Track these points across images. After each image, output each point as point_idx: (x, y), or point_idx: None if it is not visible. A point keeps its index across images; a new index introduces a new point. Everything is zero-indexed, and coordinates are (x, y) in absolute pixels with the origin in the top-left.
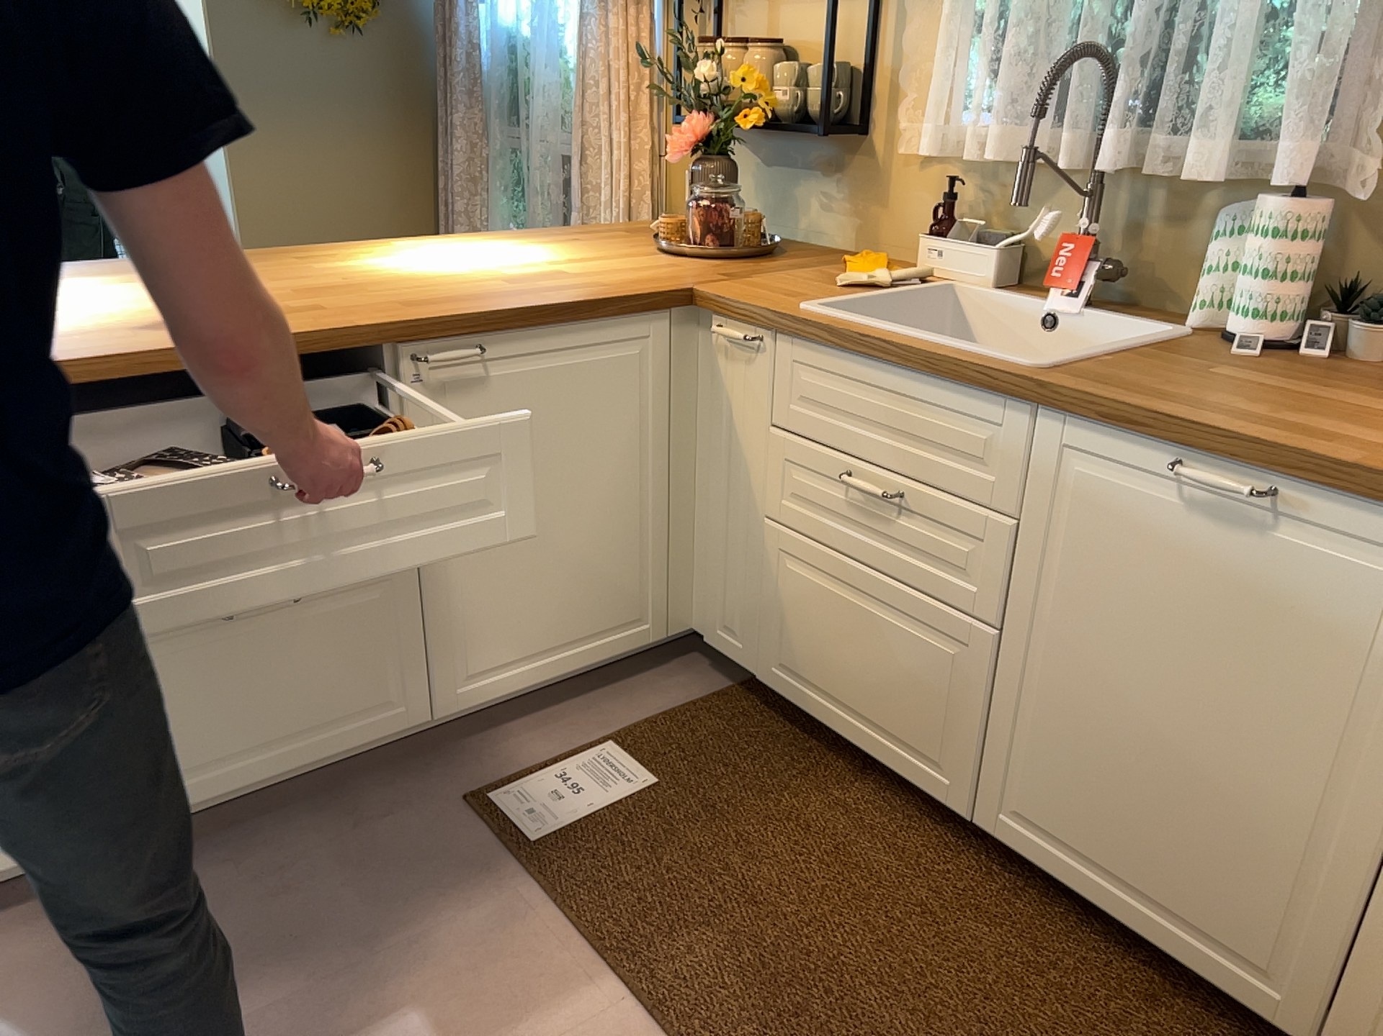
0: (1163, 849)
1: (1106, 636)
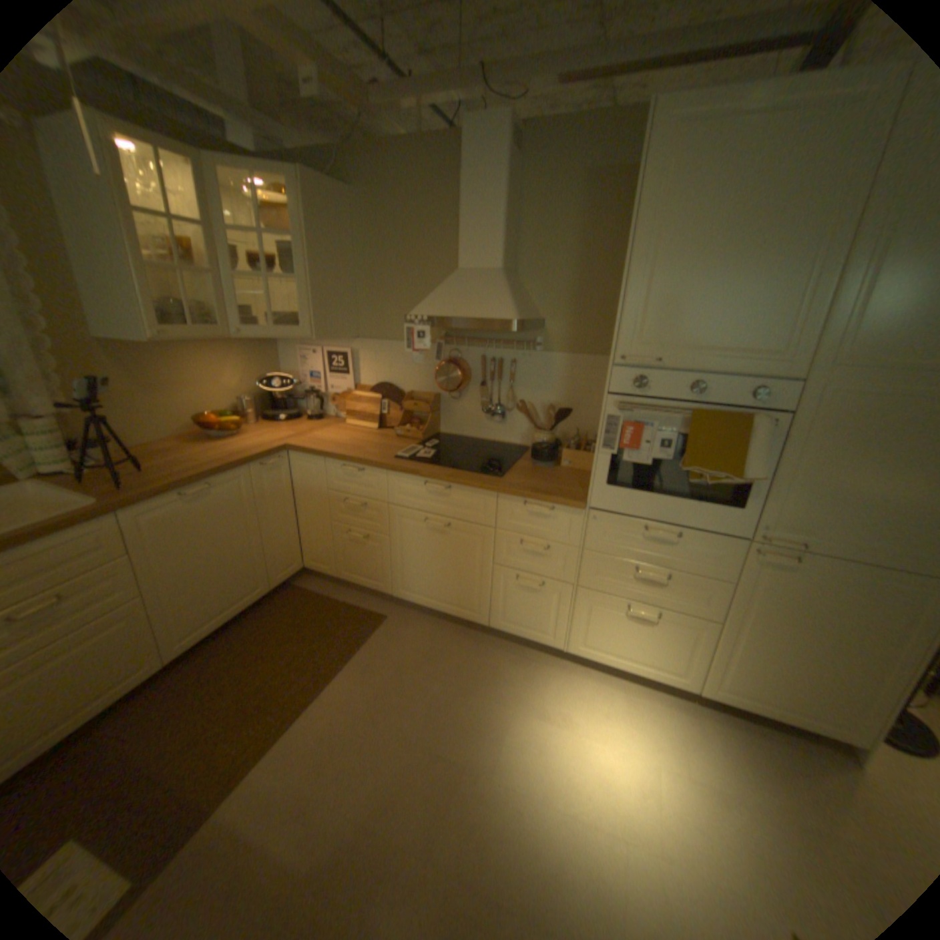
0: (224, 593)
1: (181, 559)
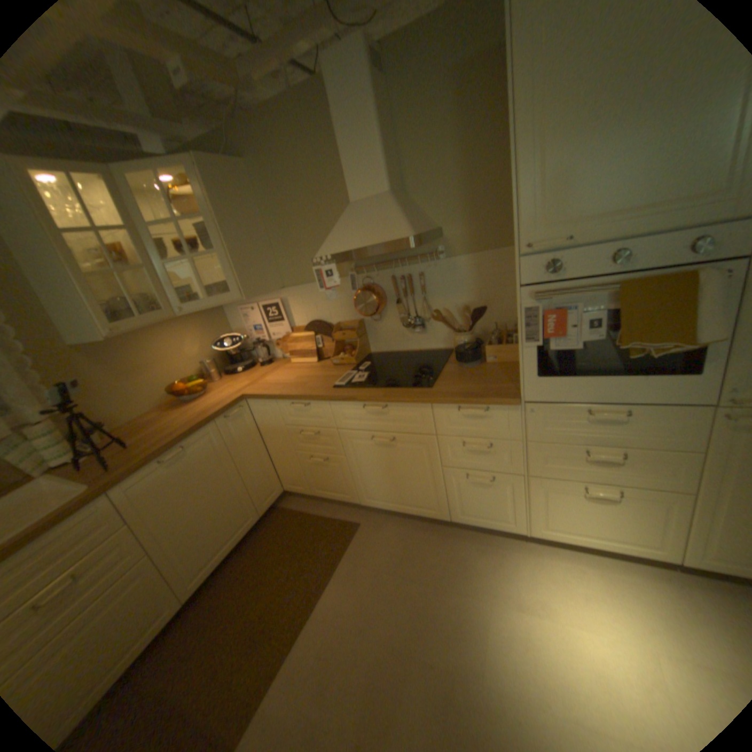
0: (219, 531)
1: (174, 514)
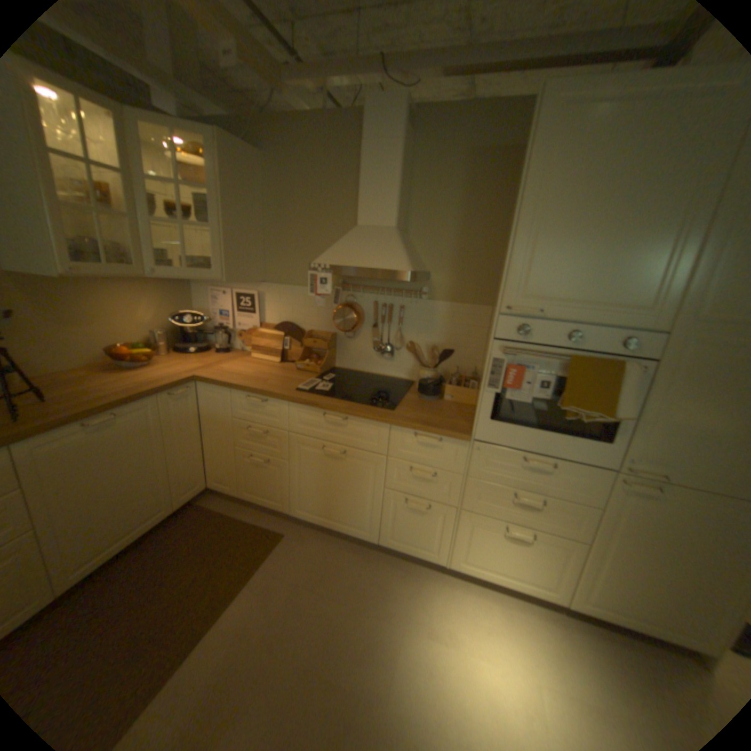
0: (126, 518)
1: (81, 487)
